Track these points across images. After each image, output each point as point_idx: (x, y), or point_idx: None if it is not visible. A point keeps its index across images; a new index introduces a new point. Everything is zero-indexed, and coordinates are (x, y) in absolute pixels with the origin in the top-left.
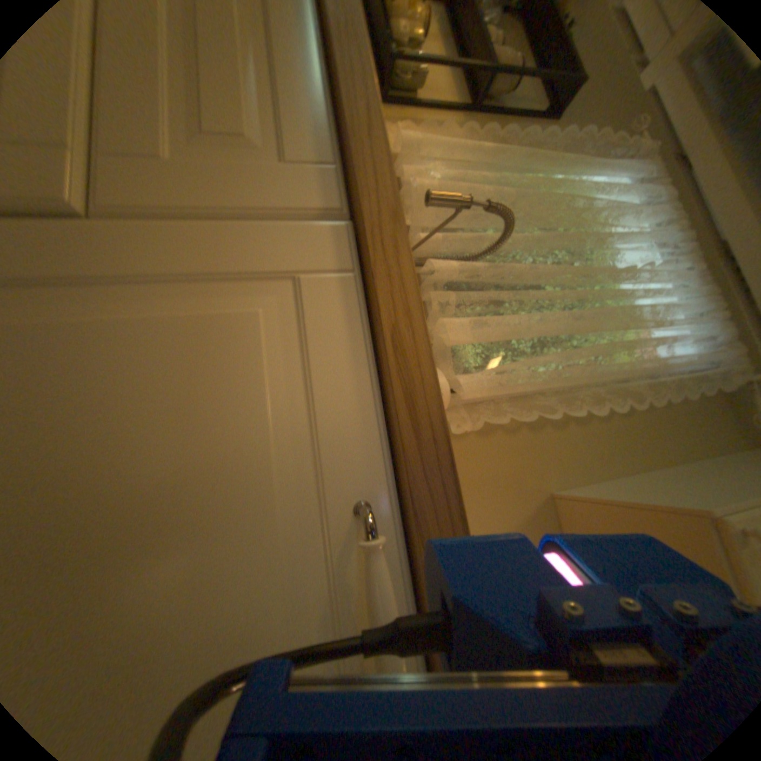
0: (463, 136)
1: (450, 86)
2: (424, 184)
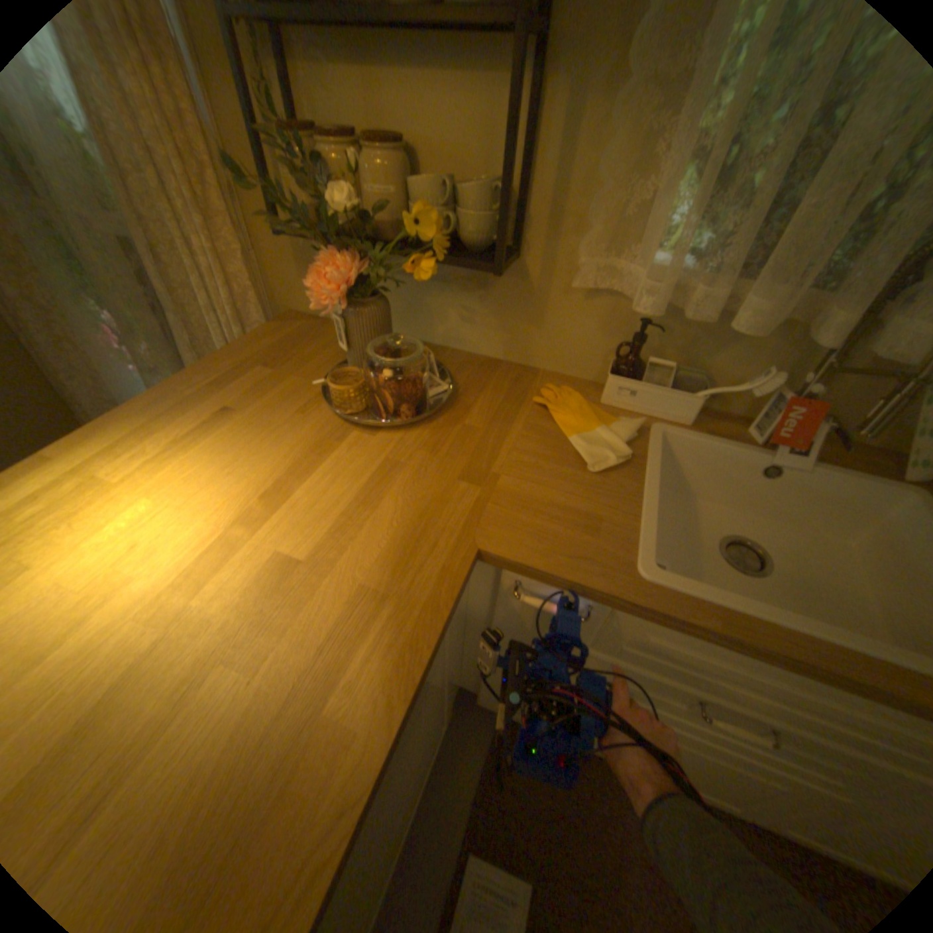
0: (623, 120)
1: (467, 71)
2: (710, 265)
